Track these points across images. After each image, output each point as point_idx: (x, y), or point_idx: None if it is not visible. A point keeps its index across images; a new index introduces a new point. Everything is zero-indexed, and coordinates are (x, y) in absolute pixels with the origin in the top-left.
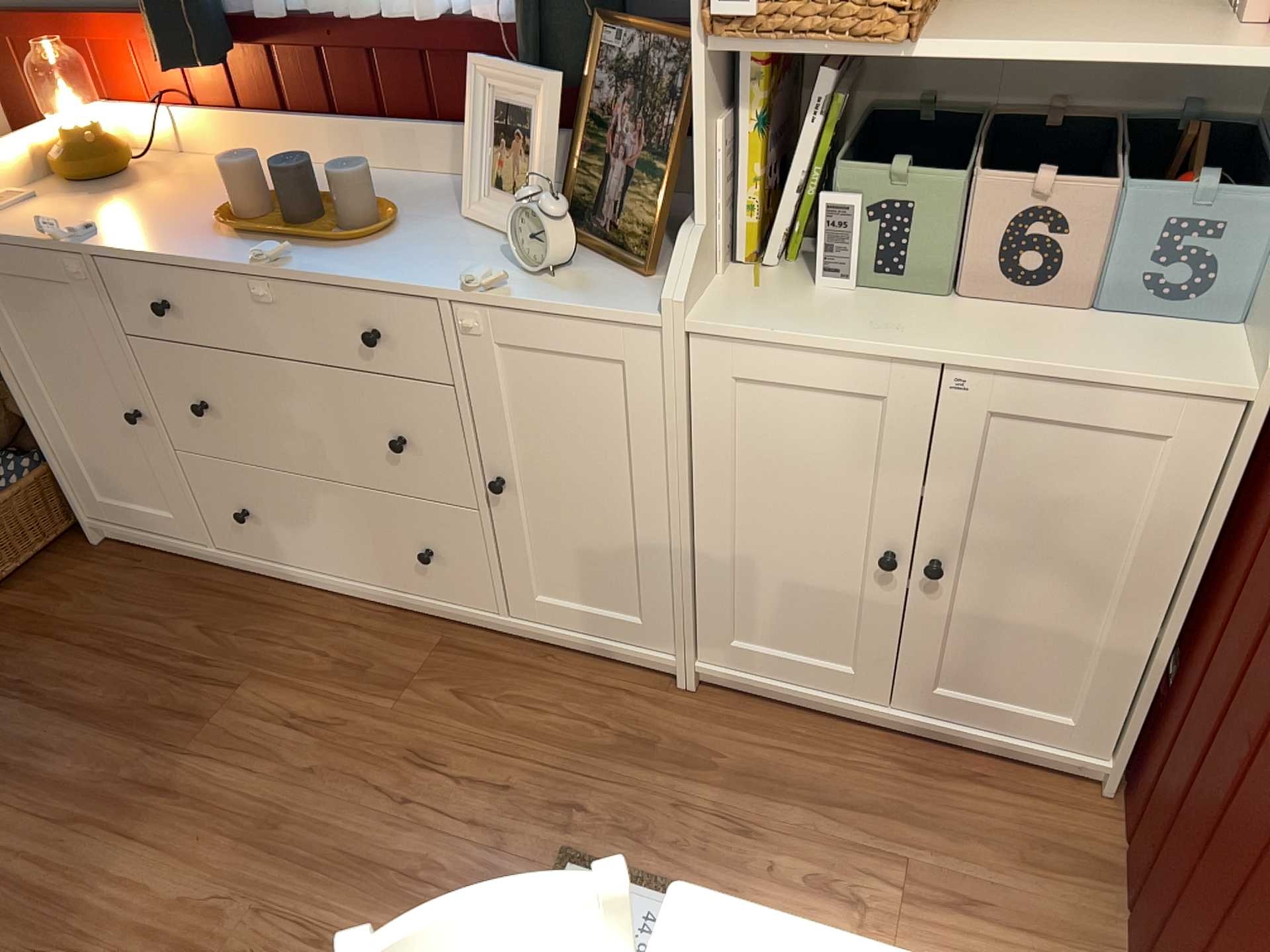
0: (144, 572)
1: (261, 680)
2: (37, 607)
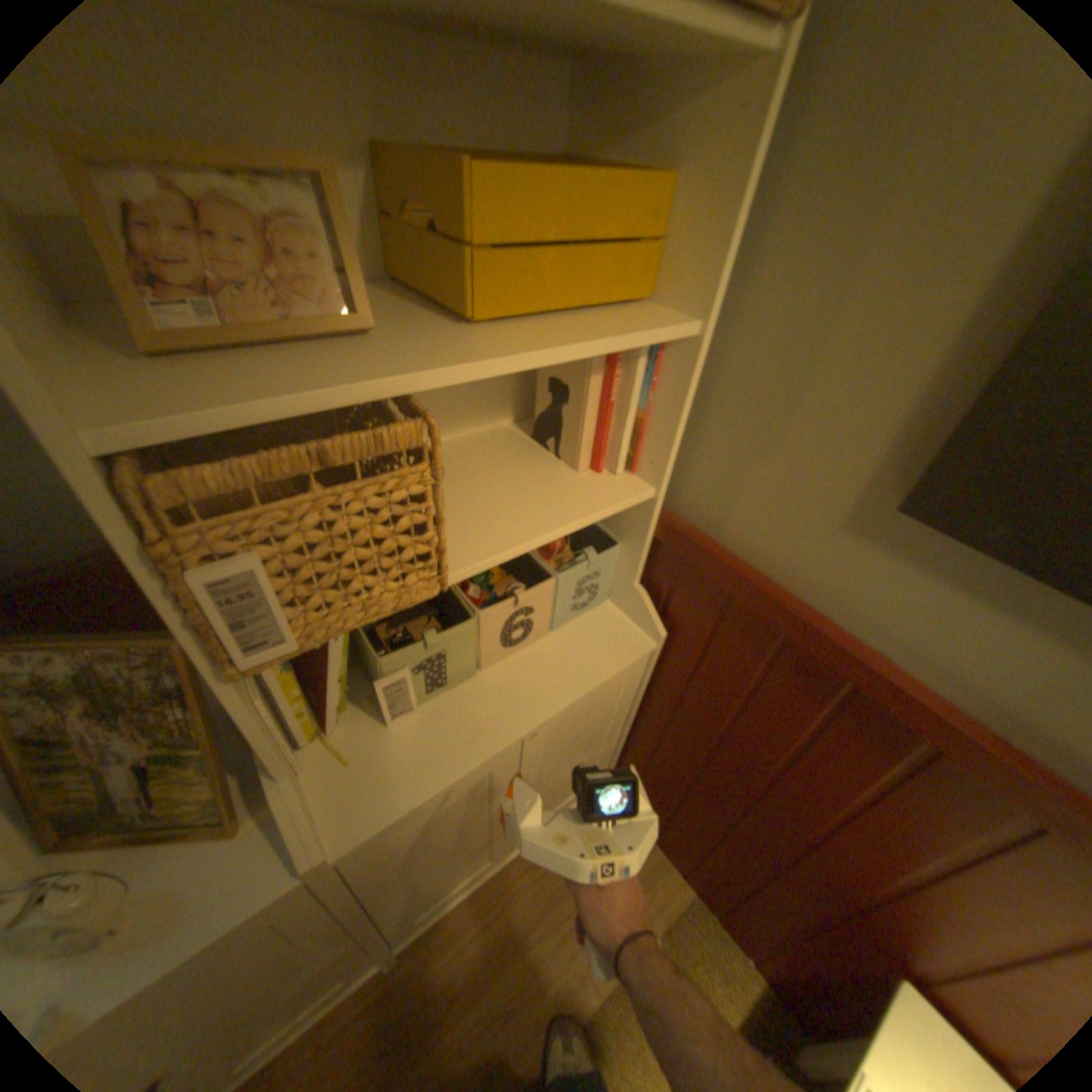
0: None
1: None
2: None
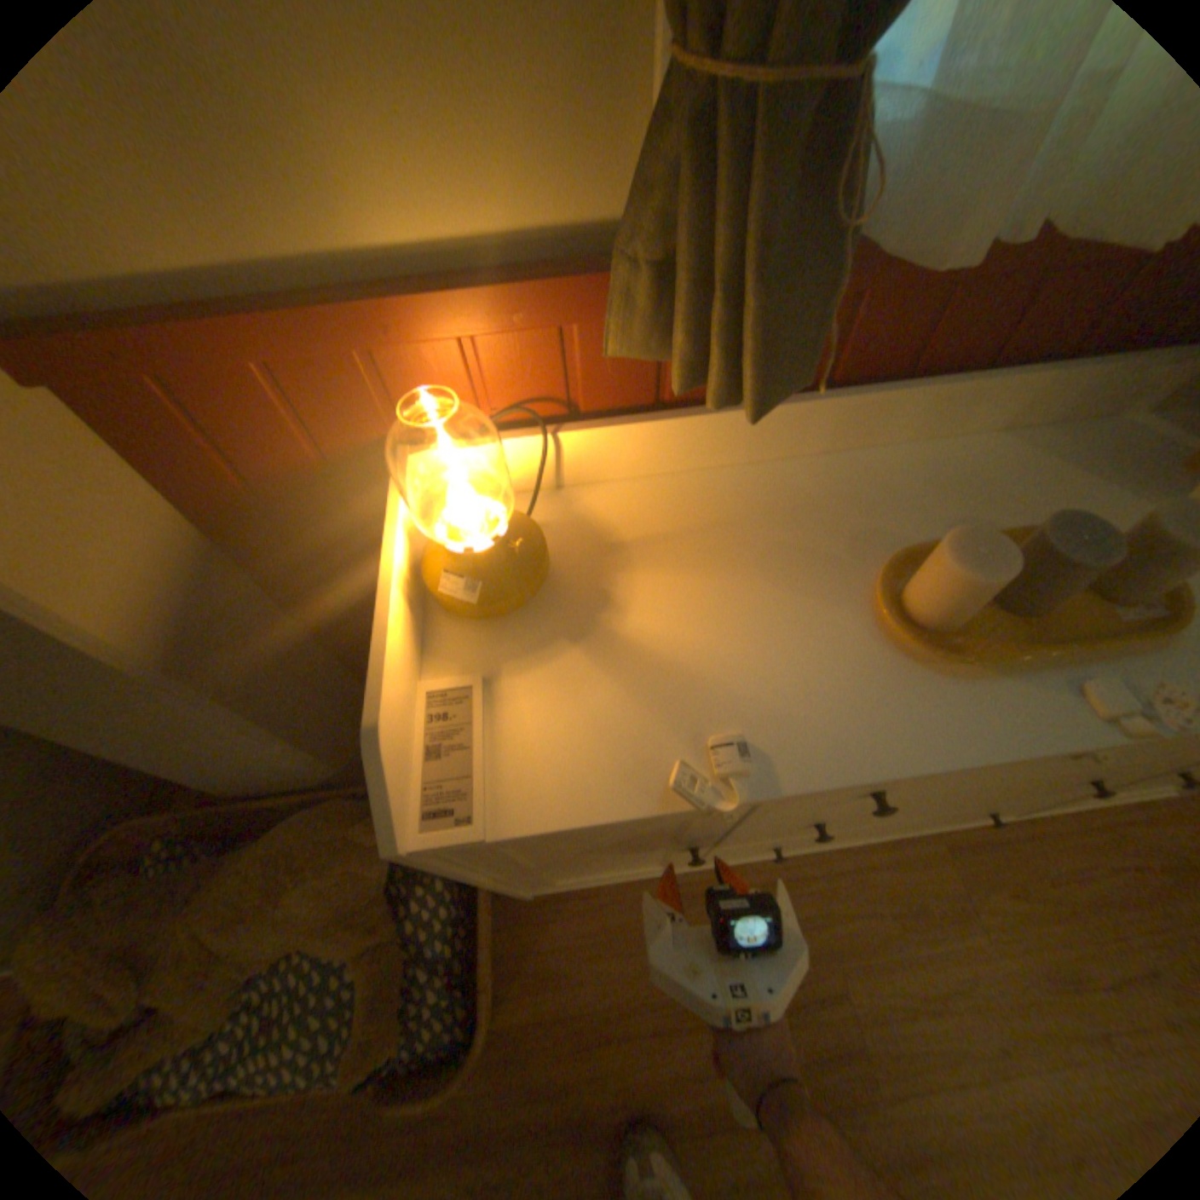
0: (607, 915)
1: (857, 986)
2: (544, 1023)
